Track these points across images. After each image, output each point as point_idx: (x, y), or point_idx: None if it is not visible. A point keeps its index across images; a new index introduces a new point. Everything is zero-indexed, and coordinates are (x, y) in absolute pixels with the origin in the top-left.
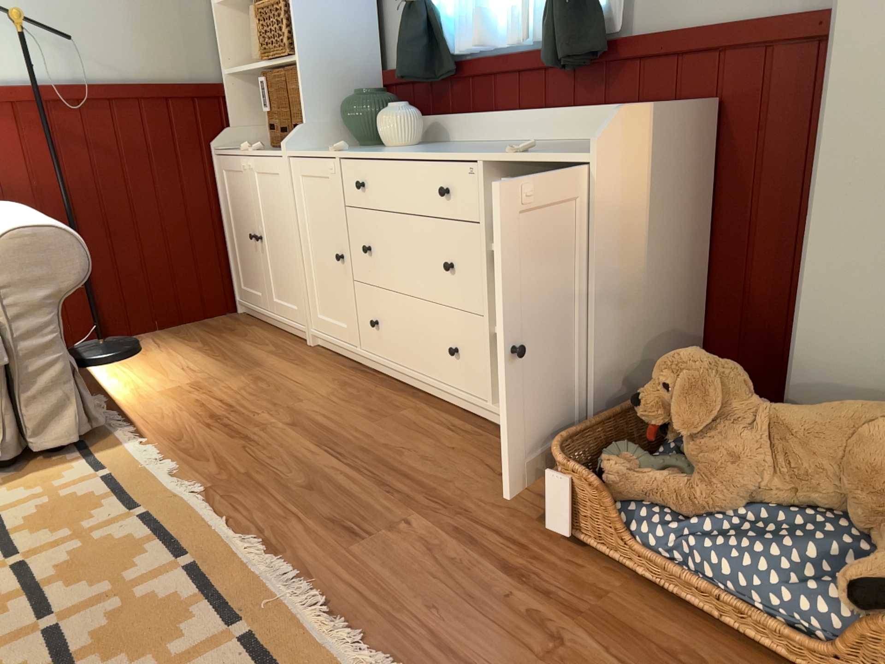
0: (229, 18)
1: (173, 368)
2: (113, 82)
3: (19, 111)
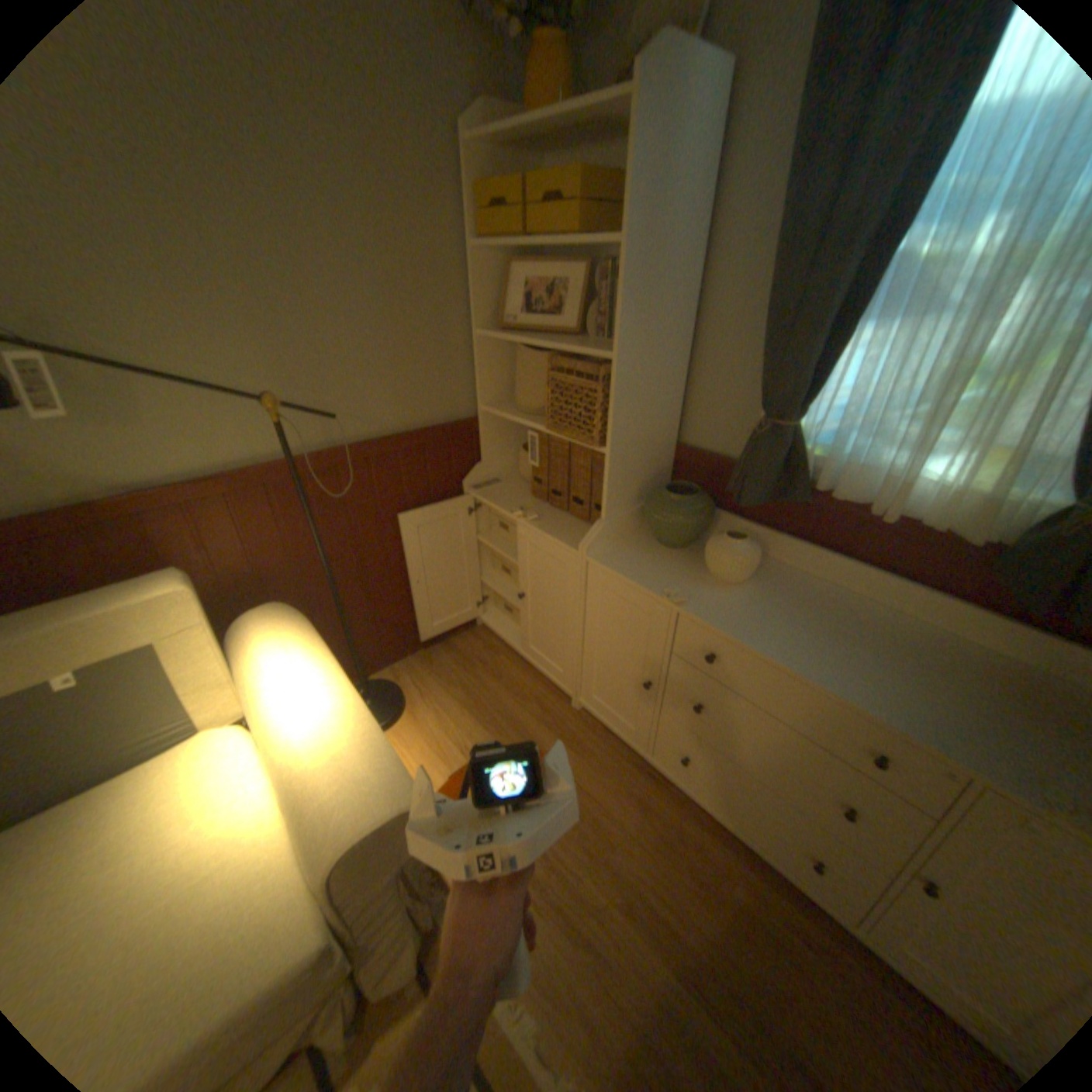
0: (491, 342)
1: (451, 748)
2: (369, 431)
3: (270, 485)
